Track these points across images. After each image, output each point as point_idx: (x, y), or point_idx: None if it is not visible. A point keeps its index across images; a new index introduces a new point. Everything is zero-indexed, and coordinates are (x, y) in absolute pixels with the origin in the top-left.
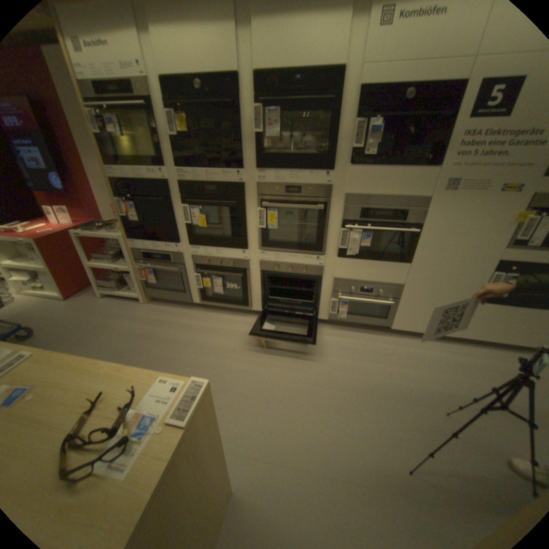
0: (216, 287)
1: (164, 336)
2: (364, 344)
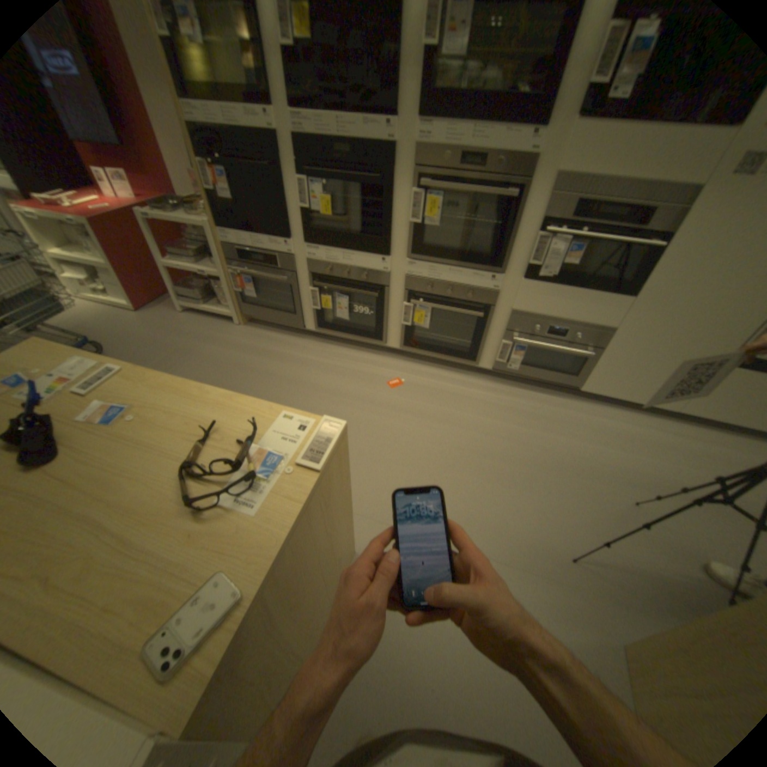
0: (339, 310)
1: (269, 371)
2: (539, 407)
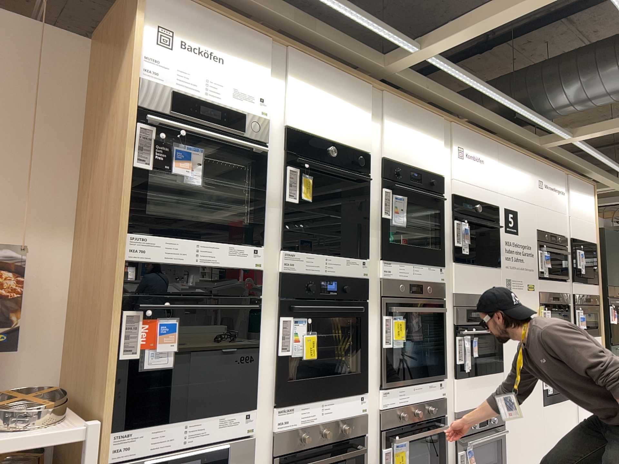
0: None
1: None
2: None
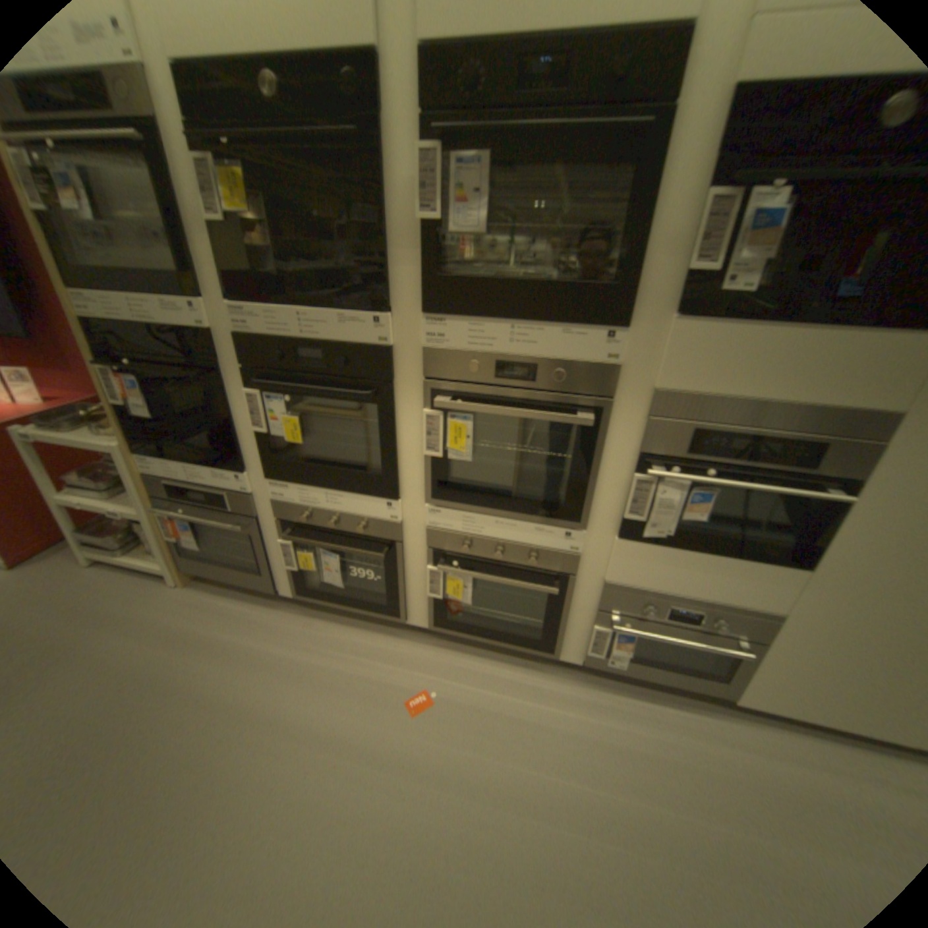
0: (327, 572)
1: (198, 687)
2: (673, 742)
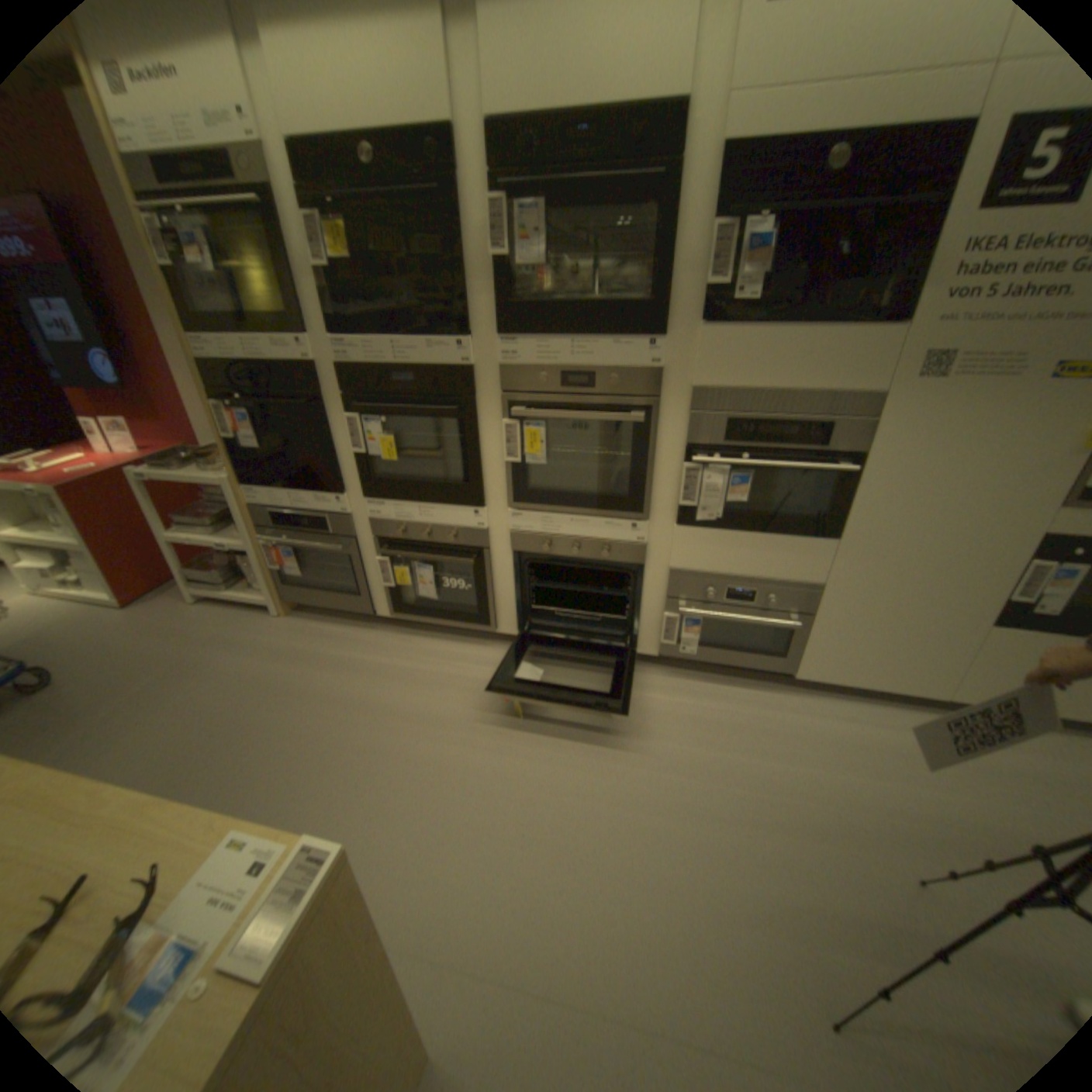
0: (421, 586)
1: (312, 688)
2: (737, 712)
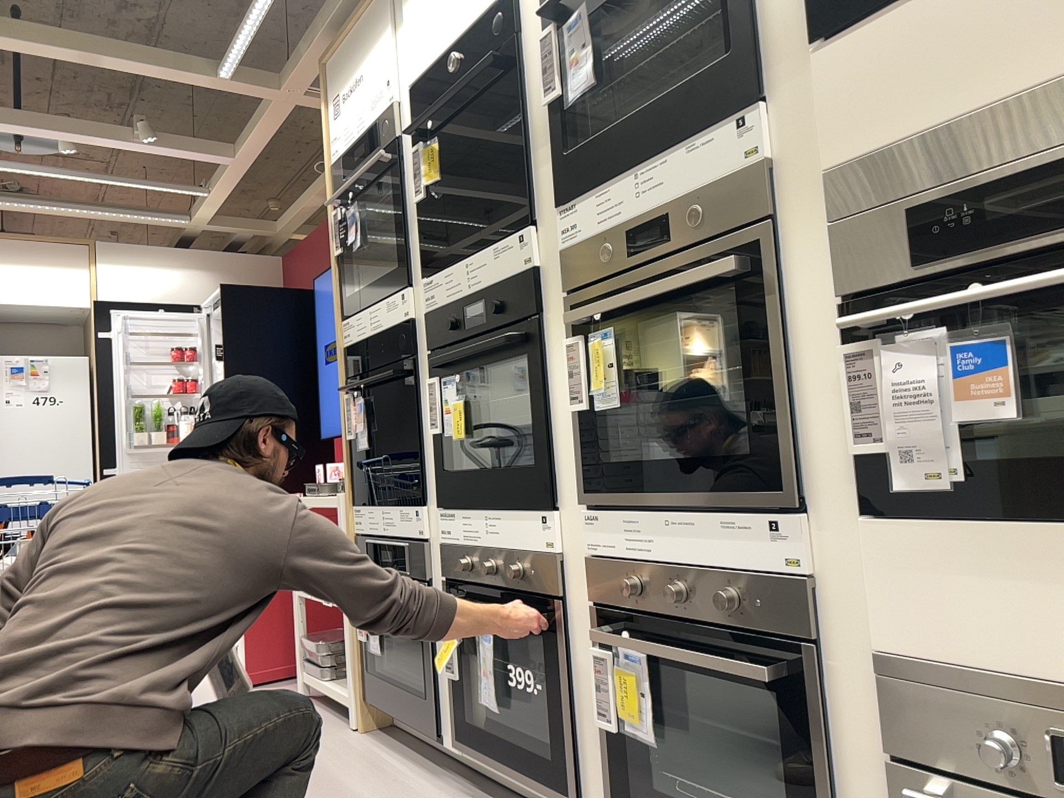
0: (485, 677)
1: None
2: None
